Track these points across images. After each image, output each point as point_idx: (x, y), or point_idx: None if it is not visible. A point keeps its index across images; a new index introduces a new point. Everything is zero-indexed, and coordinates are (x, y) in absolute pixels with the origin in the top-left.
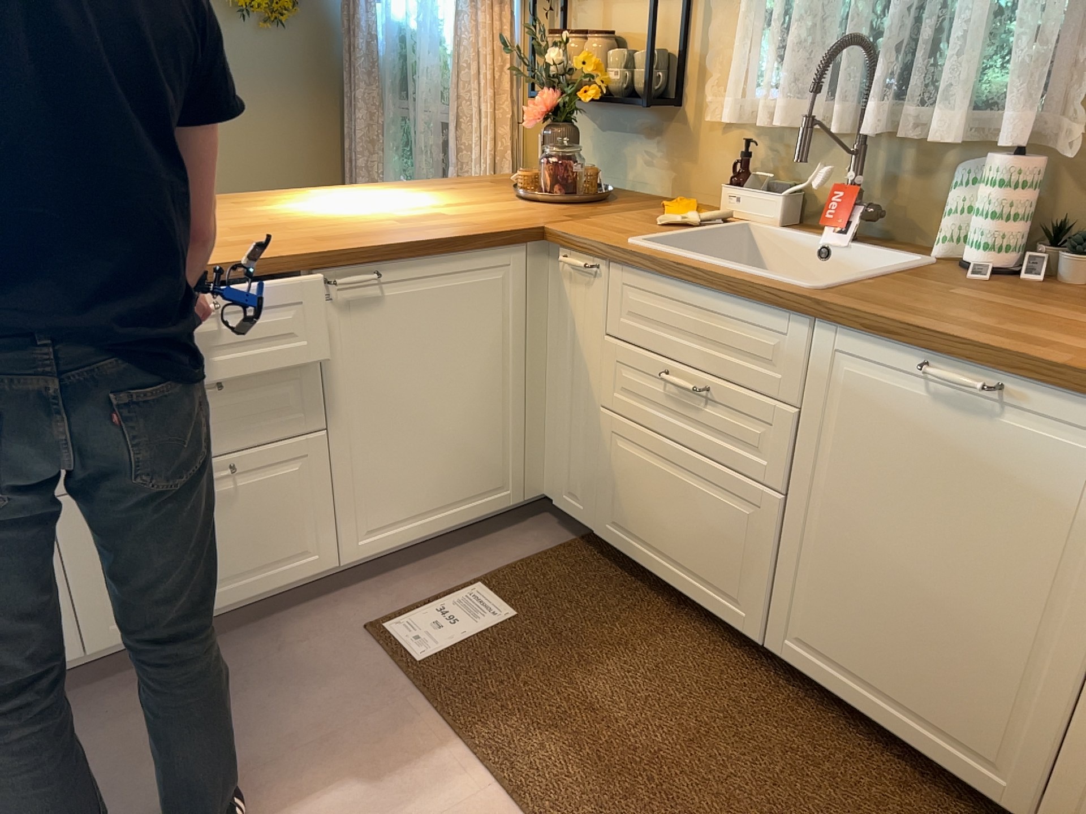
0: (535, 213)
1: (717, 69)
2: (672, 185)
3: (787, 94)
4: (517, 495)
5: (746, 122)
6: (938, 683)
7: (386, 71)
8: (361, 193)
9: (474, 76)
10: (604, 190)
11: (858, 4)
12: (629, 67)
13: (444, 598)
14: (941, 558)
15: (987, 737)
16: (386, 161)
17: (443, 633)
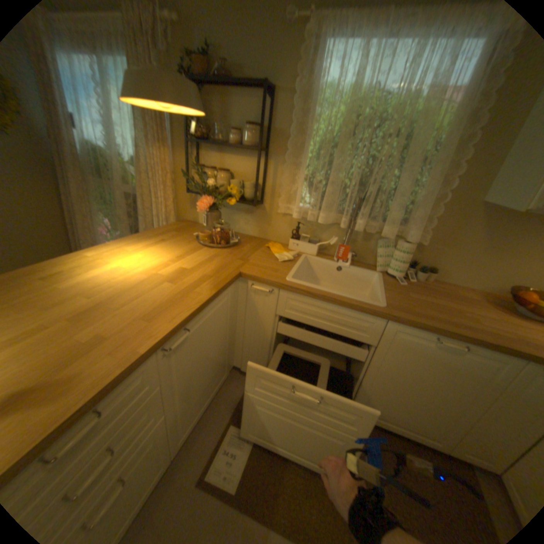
0: (223, 258)
1: (284, 192)
2: (259, 232)
3: (325, 210)
4: (228, 373)
5: (302, 216)
6: (423, 423)
7: (83, 162)
8: (118, 251)
9: (147, 175)
10: (235, 236)
11: (355, 181)
12: (242, 186)
13: (222, 445)
14: (432, 392)
15: (439, 436)
16: (89, 206)
17: (234, 468)
